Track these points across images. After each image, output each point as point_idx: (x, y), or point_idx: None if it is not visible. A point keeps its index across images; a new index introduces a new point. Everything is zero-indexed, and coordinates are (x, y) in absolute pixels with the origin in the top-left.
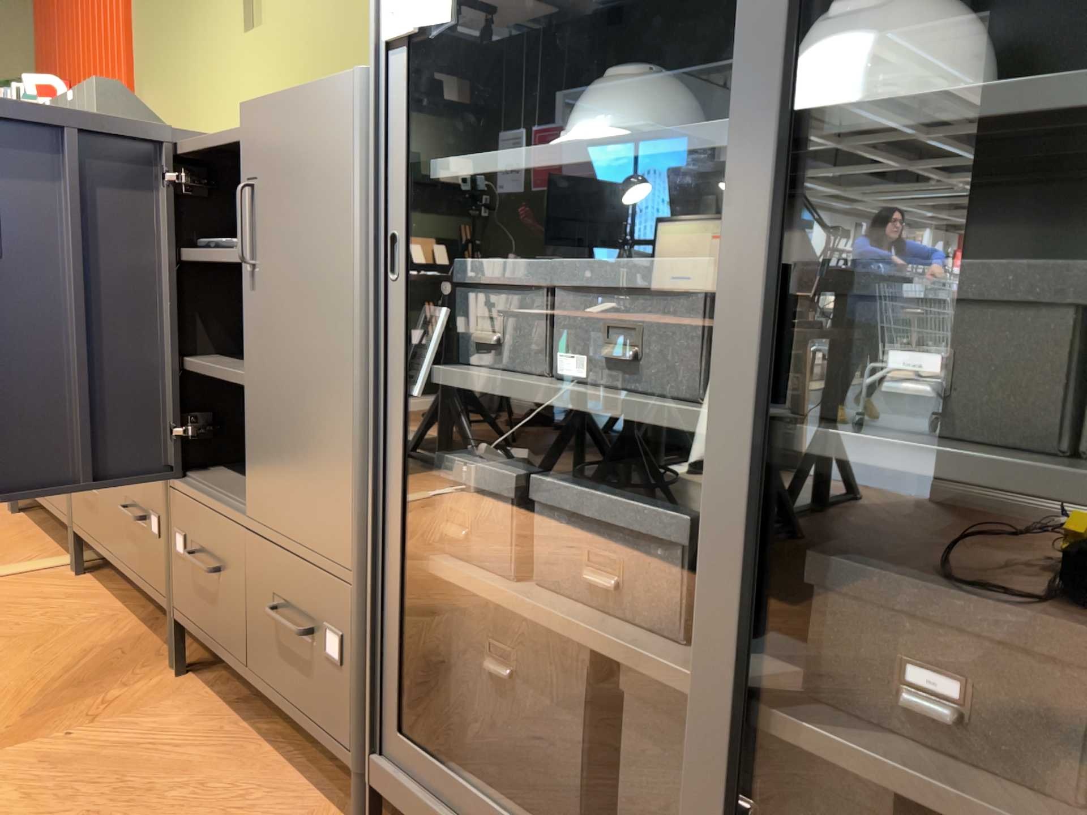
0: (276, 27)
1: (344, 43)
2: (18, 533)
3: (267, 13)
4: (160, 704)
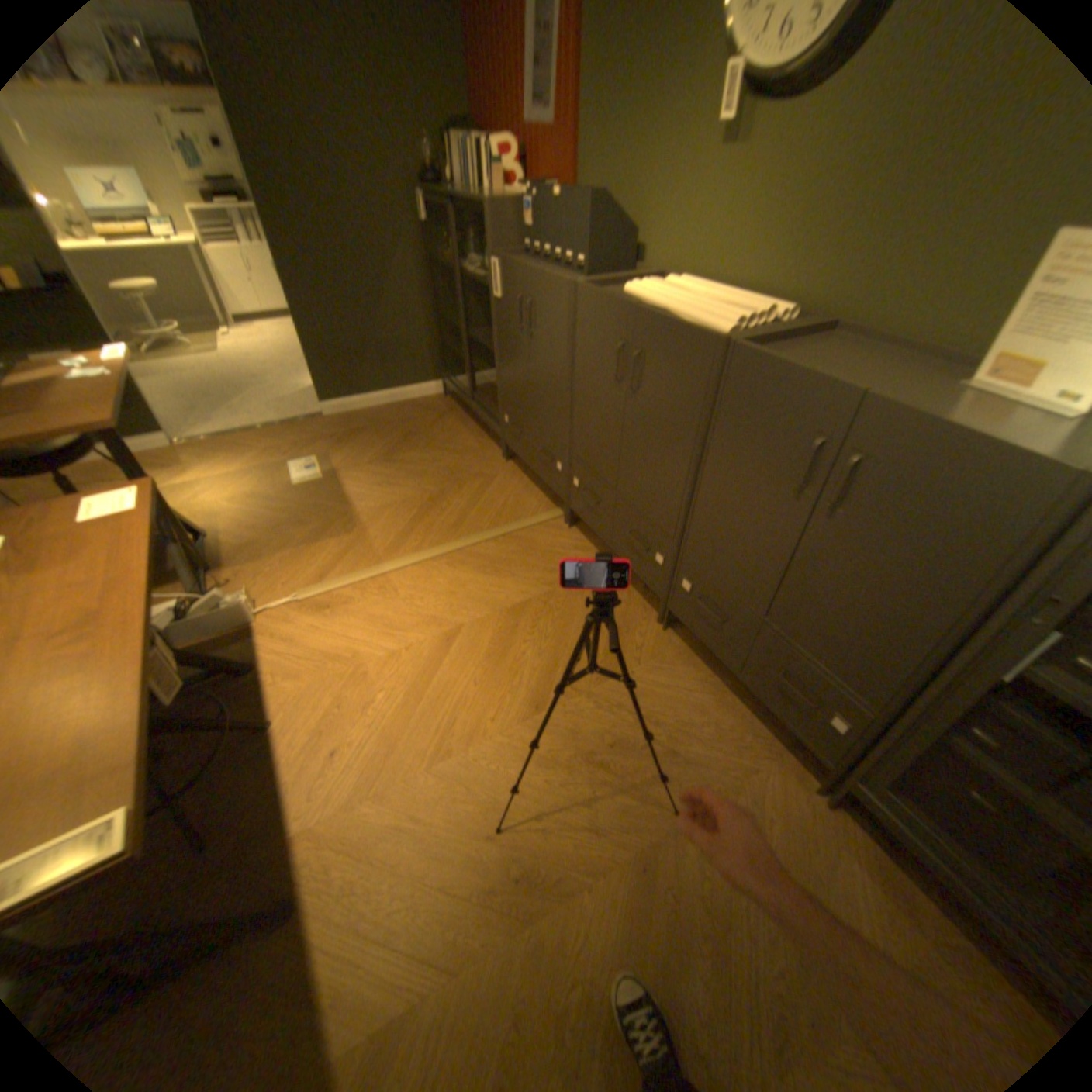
0: (768, 151)
1: (861, 198)
2: (520, 484)
3: (760, 130)
4: (666, 651)
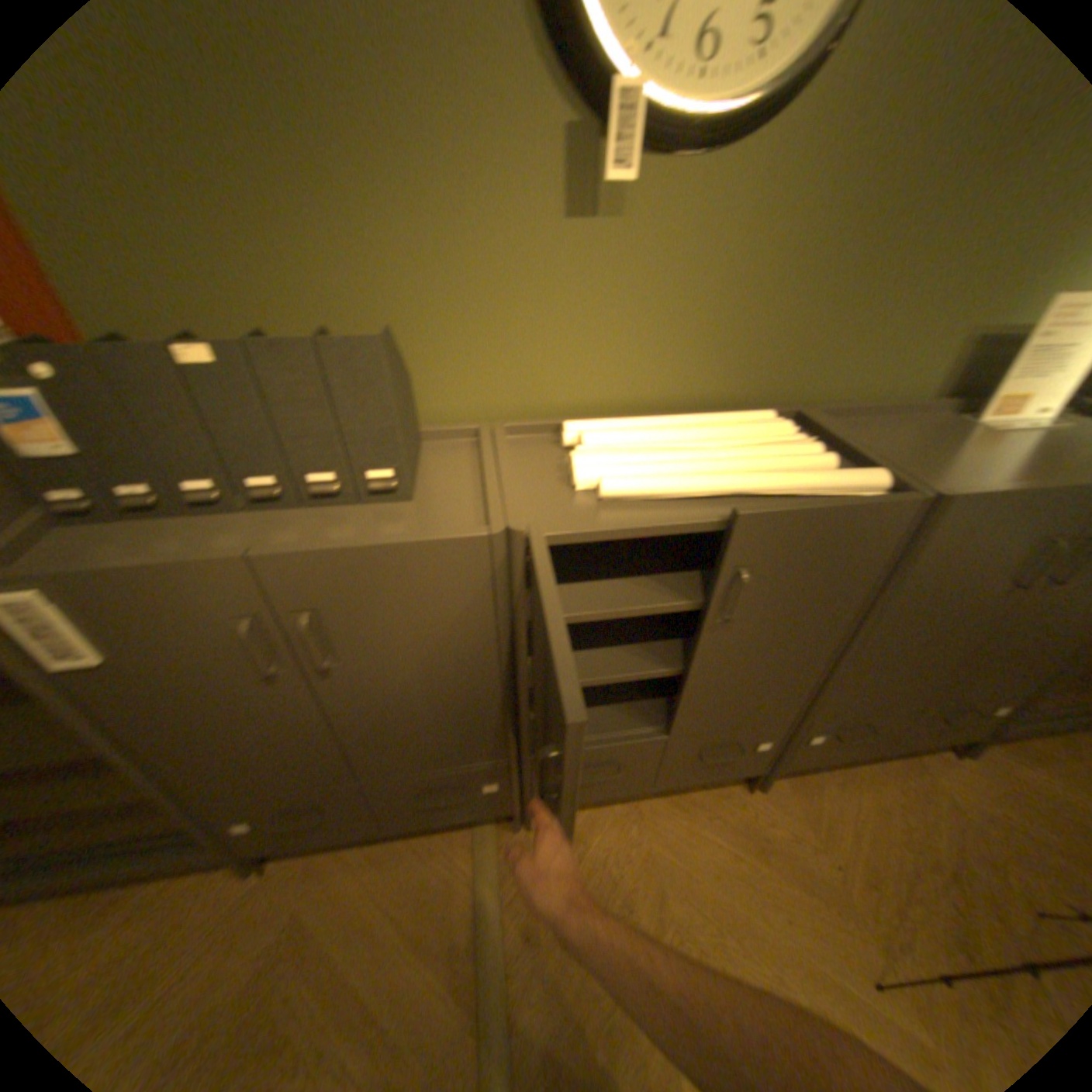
0: (665, 225)
1: (811, 279)
2: (353, 872)
3: (644, 194)
4: (800, 809)
